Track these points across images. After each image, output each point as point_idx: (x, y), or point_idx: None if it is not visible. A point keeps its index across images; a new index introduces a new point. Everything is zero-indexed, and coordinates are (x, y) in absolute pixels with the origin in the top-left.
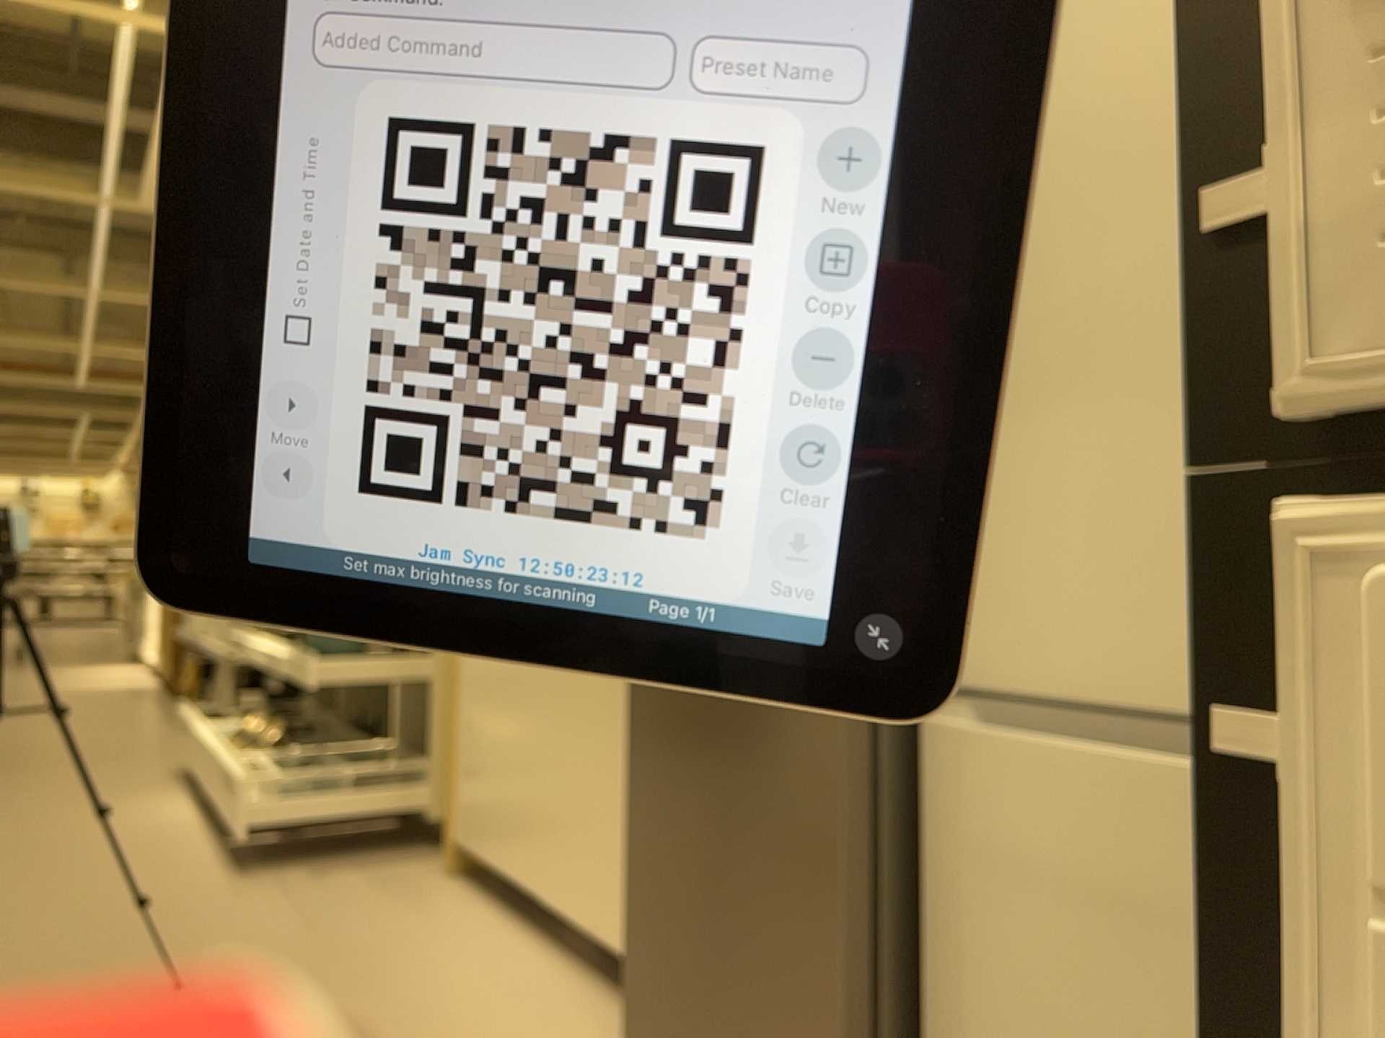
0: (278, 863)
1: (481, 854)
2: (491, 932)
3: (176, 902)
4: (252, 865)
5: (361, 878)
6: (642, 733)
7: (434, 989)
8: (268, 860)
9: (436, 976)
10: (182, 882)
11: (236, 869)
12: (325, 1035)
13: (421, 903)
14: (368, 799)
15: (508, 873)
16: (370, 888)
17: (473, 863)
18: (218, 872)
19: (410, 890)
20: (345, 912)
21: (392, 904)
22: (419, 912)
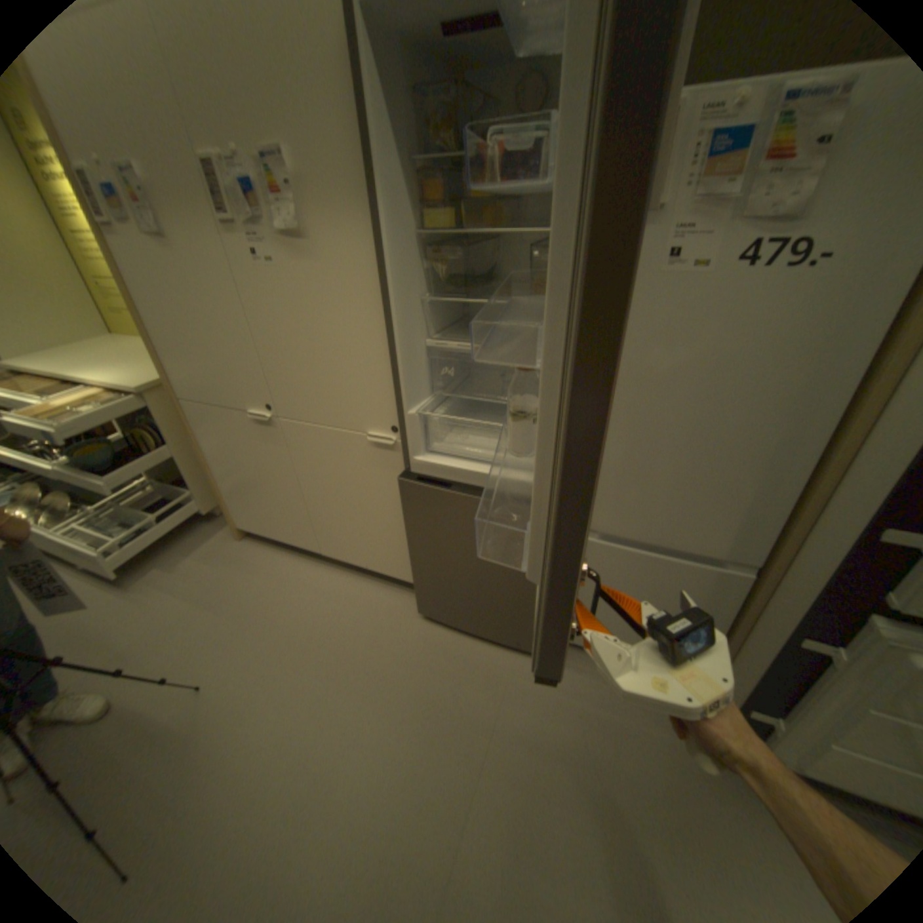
0: (134, 569)
1: (264, 534)
2: (297, 567)
3: (108, 626)
4: (119, 577)
5: (194, 559)
6: (418, 531)
7: (309, 614)
8: (125, 570)
9: (302, 606)
10: (91, 609)
11: (112, 584)
12: (293, 666)
13: (245, 563)
14: (160, 518)
15: (291, 543)
16: (208, 565)
17: (247, 529)
18: (105, 592)
19: (230, 557)
20: (213, 587)
21: (231, 571)
22: (250, 570)
